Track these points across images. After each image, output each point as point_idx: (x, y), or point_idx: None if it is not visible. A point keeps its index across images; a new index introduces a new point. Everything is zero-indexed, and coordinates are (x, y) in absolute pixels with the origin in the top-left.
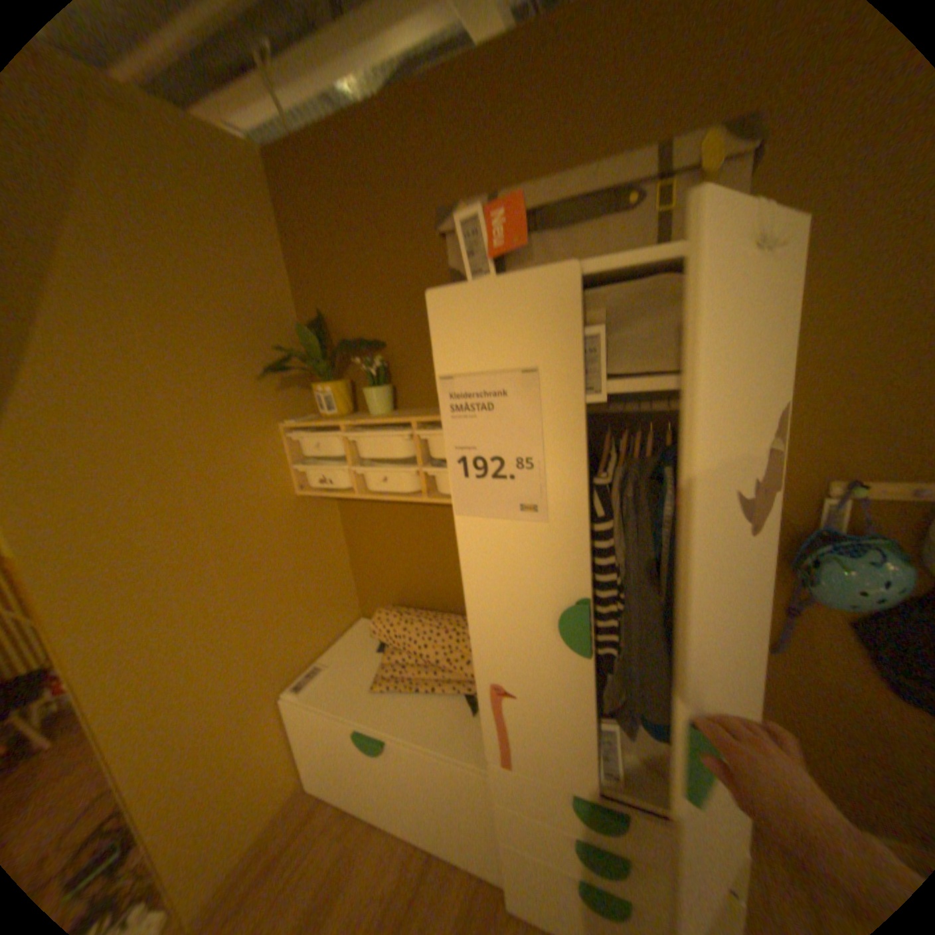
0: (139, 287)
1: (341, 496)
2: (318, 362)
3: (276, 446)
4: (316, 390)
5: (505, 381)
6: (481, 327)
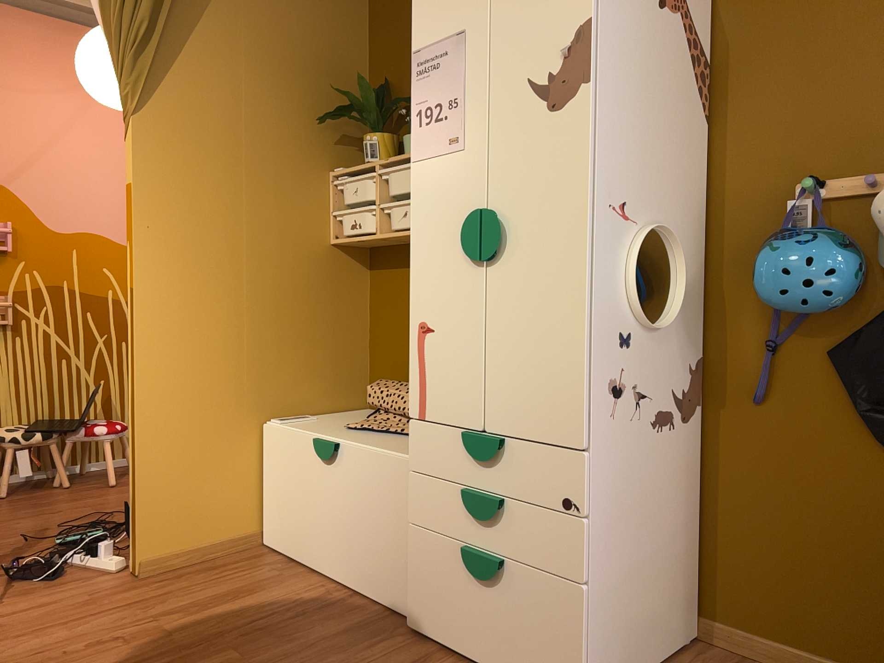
0: (252, 35)
1: (364, 237)
2: (371, 113)
3: (322, 190)
4: (365, 140)
5: (447, 45)
6: (439, 11)
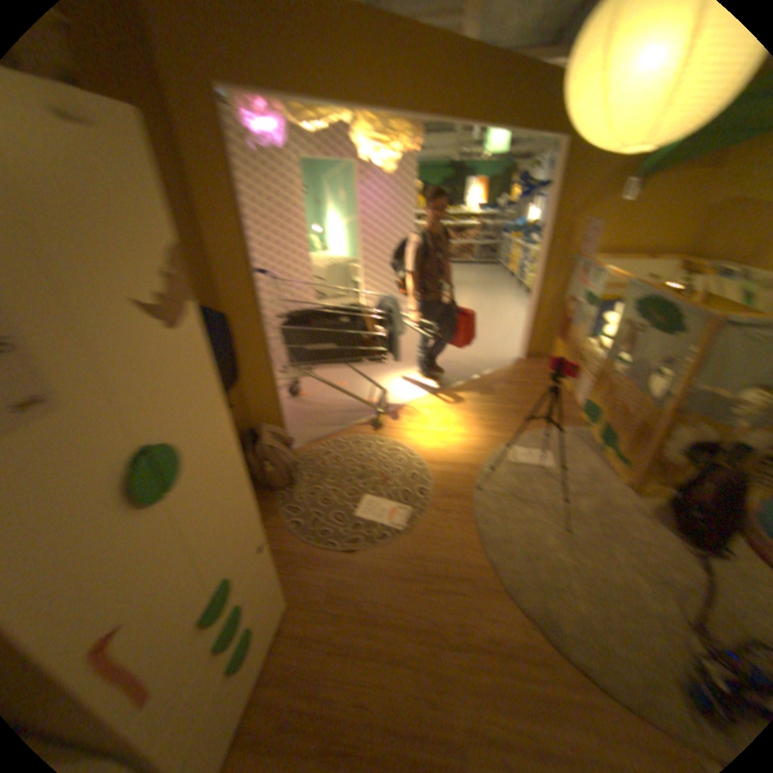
0: None
1: None
2: None
3: None
4: None
5: None
6: None
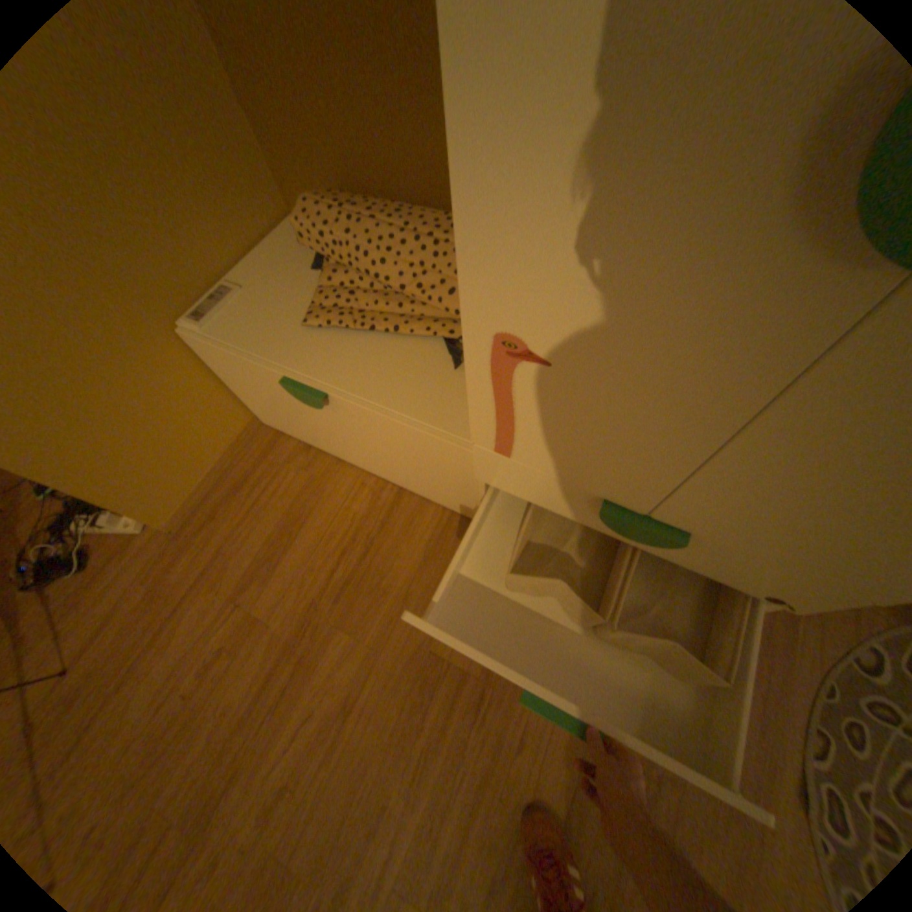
0: None
1: None
2: None
3: None
4: None
5: None
6: None
